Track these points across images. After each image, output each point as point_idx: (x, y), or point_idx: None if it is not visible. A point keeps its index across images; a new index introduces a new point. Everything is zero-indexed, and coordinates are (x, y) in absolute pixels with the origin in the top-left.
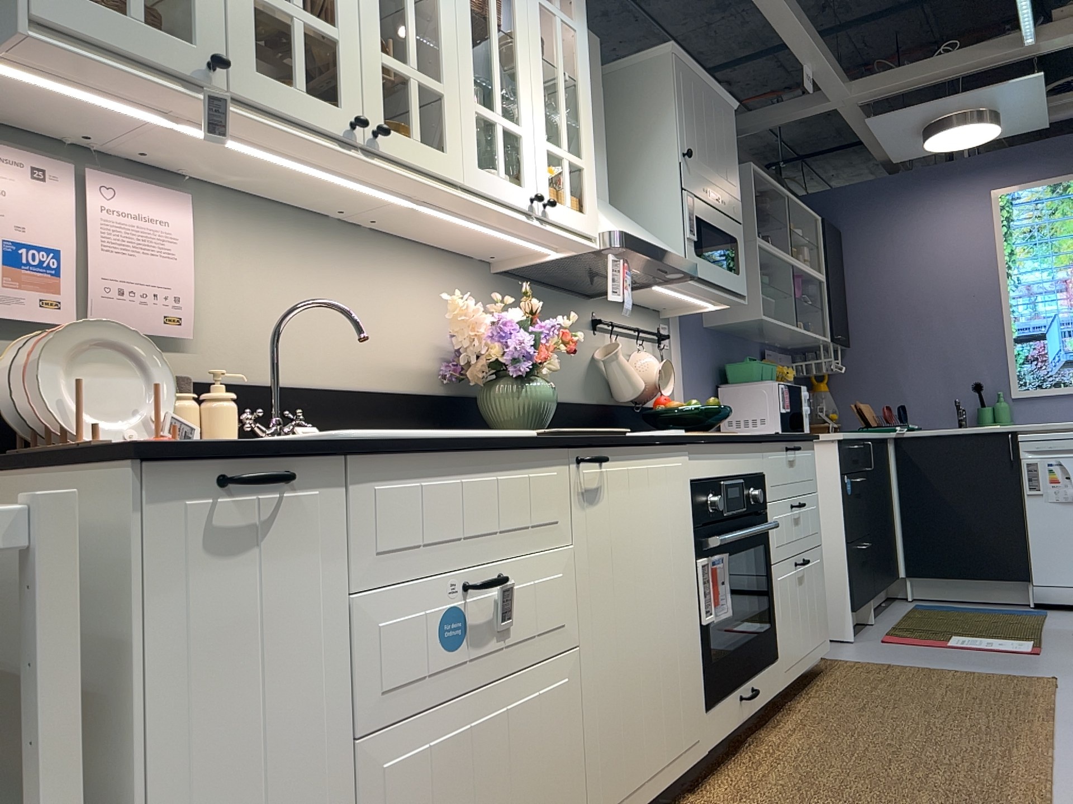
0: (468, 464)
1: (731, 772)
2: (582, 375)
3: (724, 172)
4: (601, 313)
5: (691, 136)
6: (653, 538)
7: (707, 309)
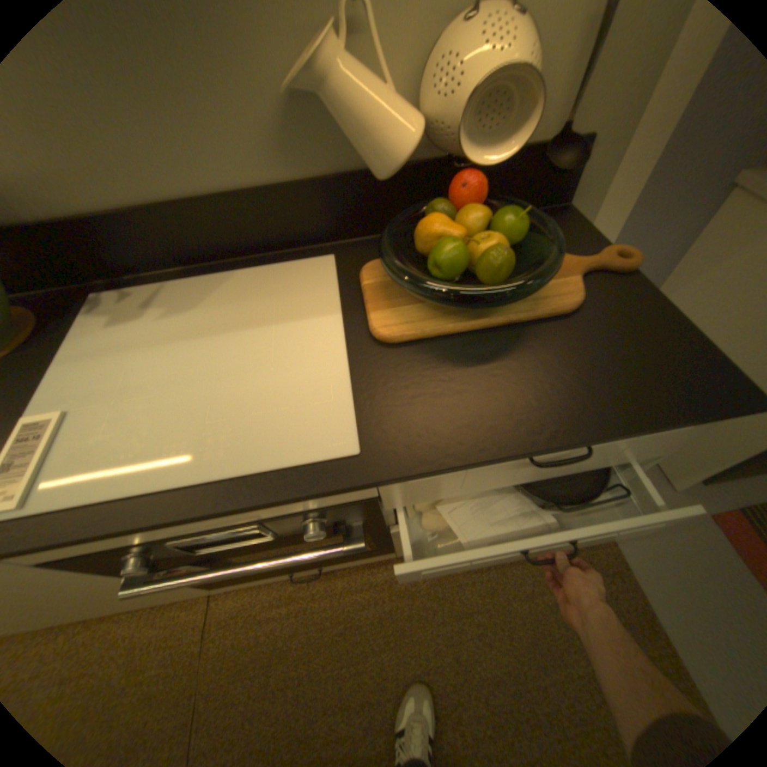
0: None
1: (264, 591)
2: (257, 124)
3: None
4: None
5: None
6: None
7: None
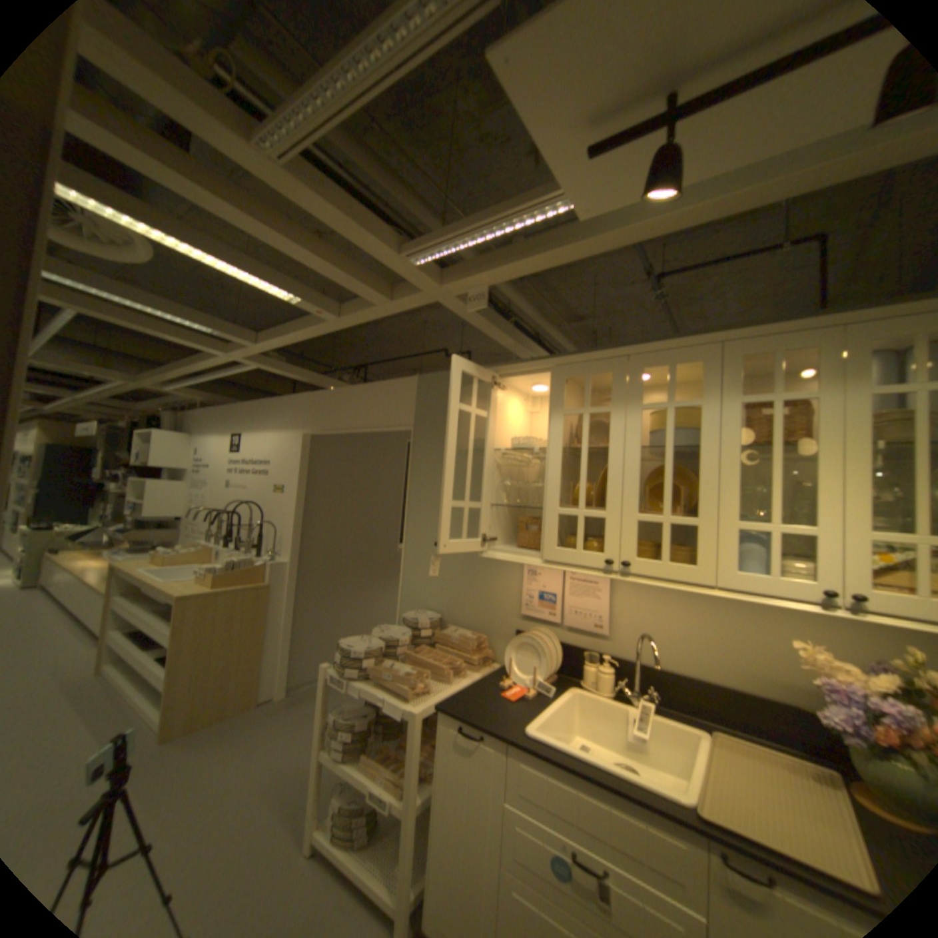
0: (587, 790)
1: None
2: None
3: None
4: None
5: None
6: None
7: None
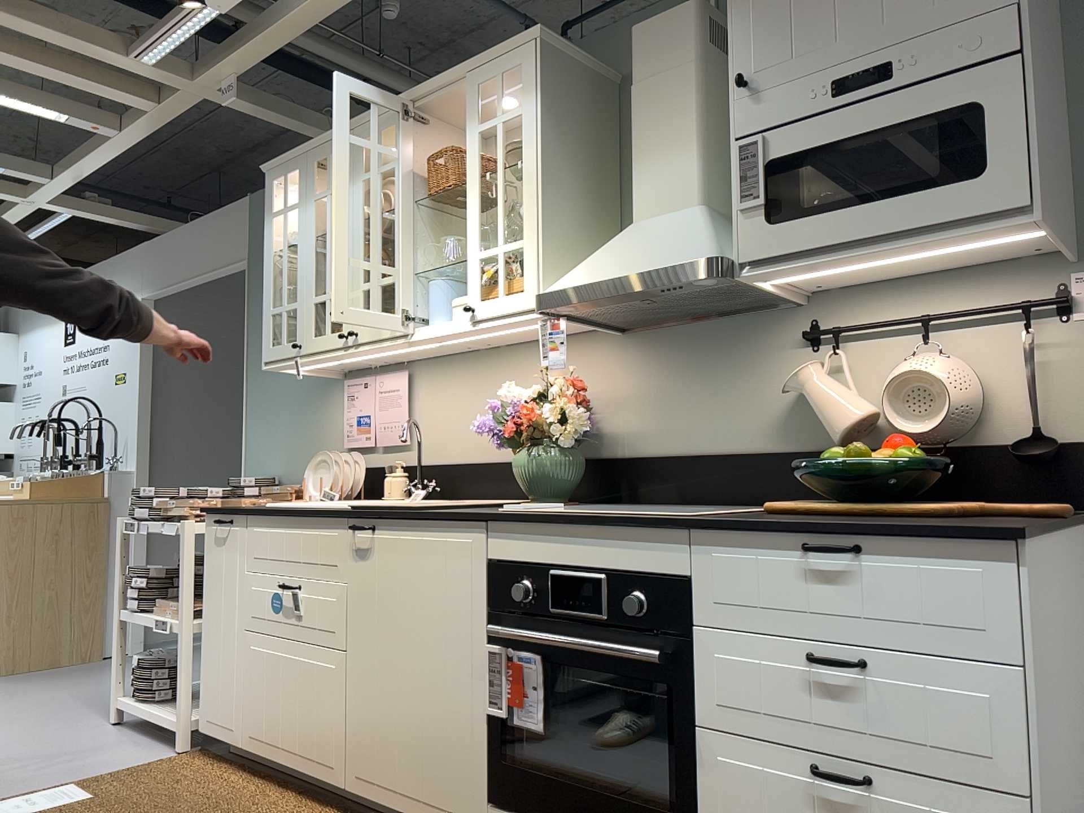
0: (289, 523)
1: None
2: (771, 415)
3: (909, 4)
4: (829, 317)
5: (765, 38)
6: (421, 601)
7: (1051, 239)
